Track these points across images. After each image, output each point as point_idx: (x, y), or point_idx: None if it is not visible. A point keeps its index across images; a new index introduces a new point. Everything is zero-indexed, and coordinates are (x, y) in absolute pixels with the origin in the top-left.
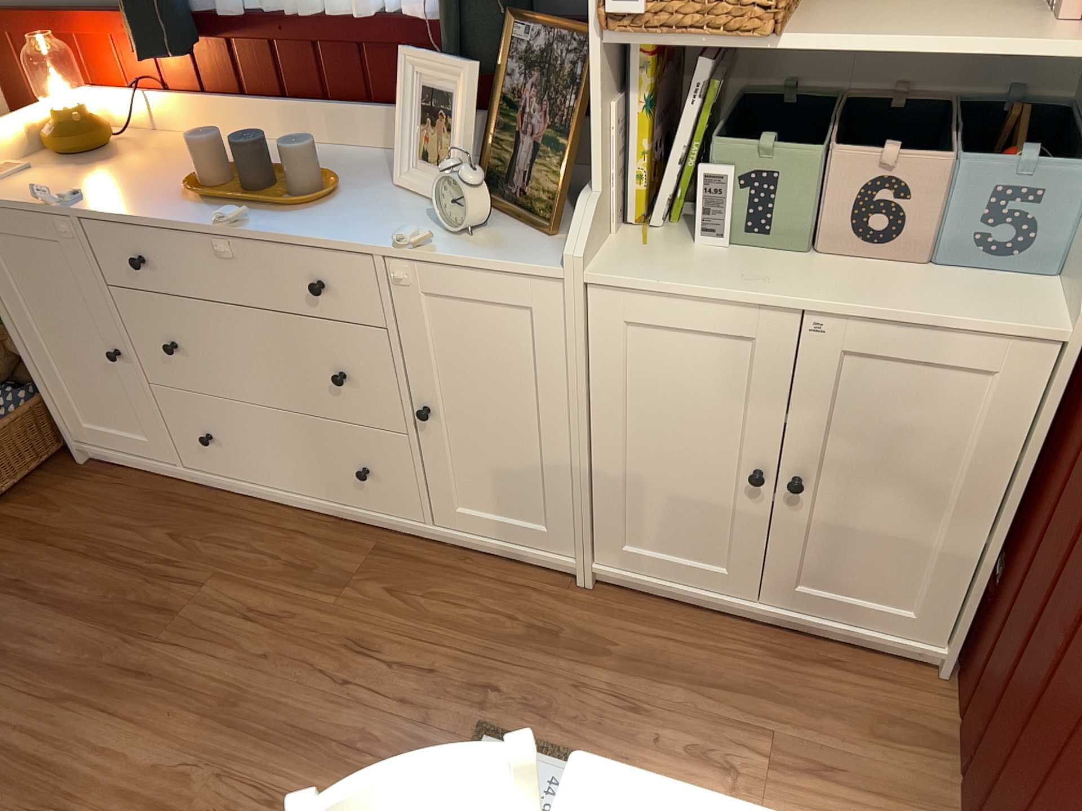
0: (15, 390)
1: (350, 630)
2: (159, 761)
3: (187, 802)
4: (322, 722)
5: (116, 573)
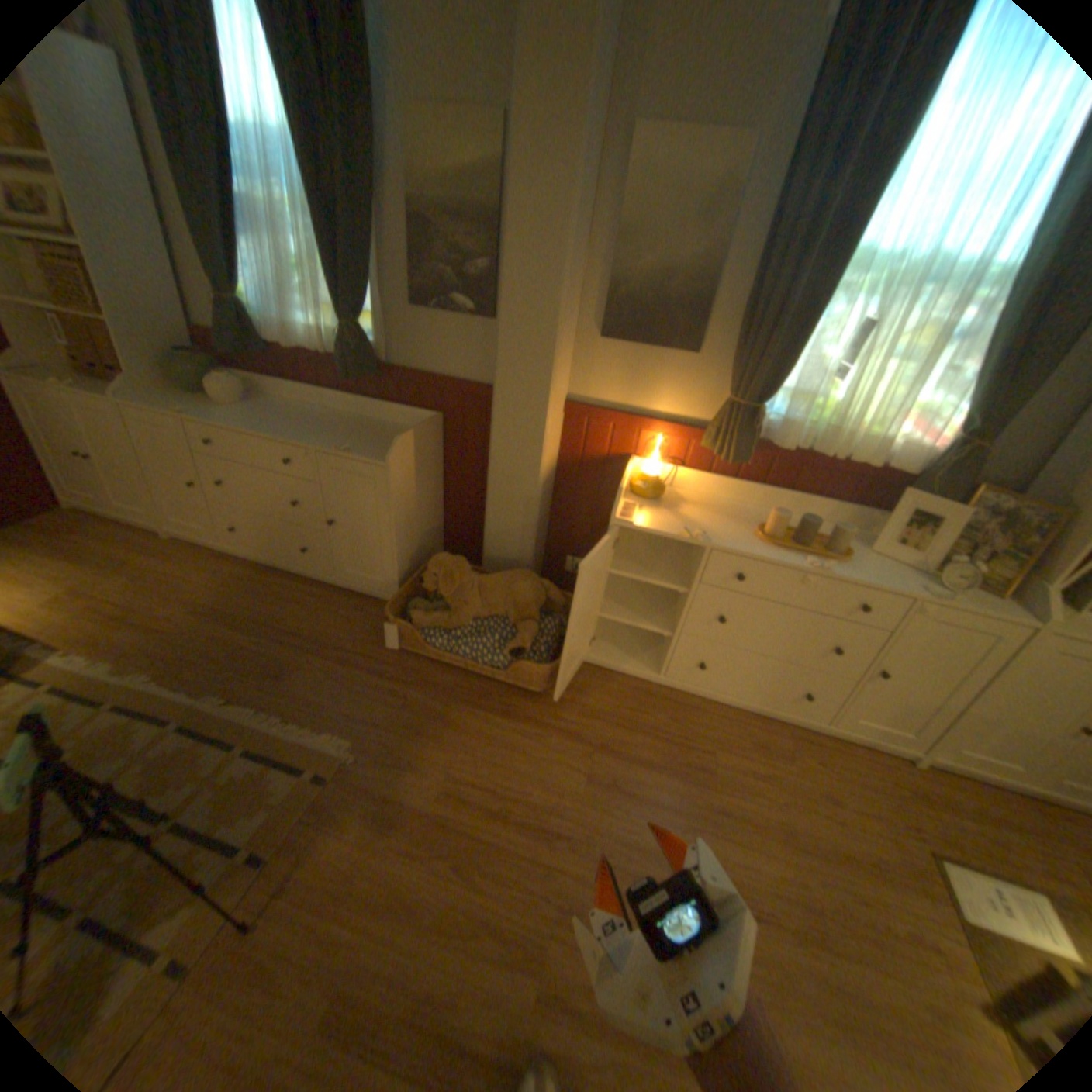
0: (546, 619)
1: (819, 793)
2: (779, 880)
3: (817, 909)
4: (850, 855)
5: (655, 746)
